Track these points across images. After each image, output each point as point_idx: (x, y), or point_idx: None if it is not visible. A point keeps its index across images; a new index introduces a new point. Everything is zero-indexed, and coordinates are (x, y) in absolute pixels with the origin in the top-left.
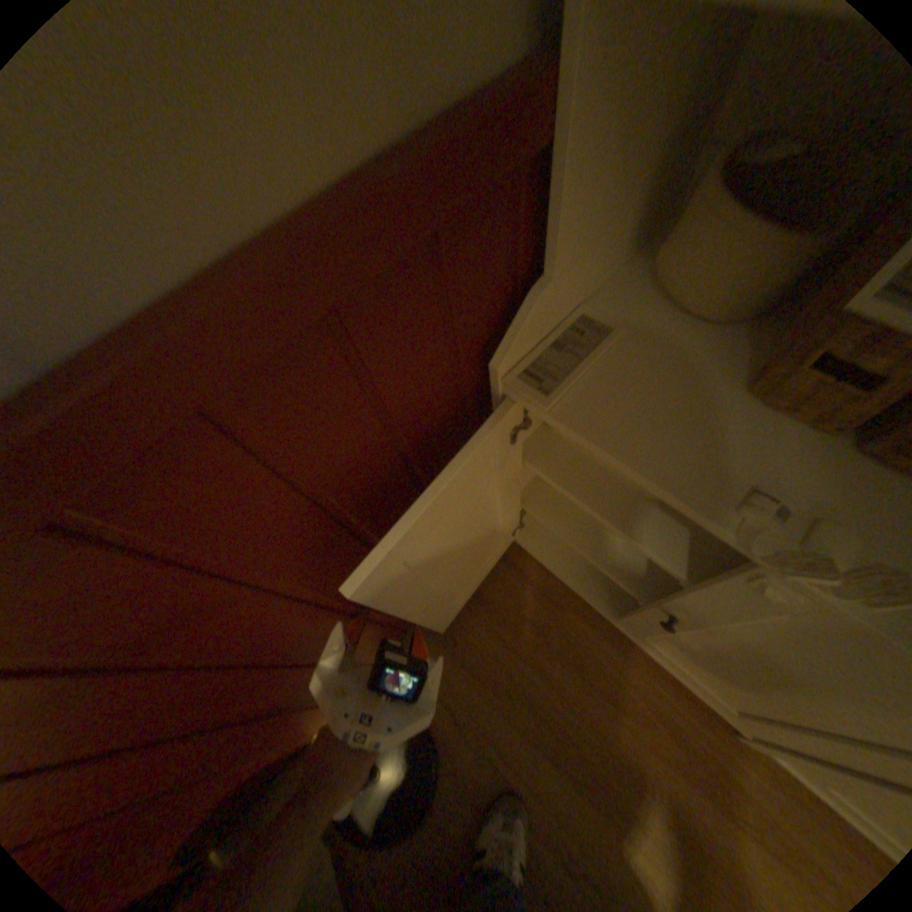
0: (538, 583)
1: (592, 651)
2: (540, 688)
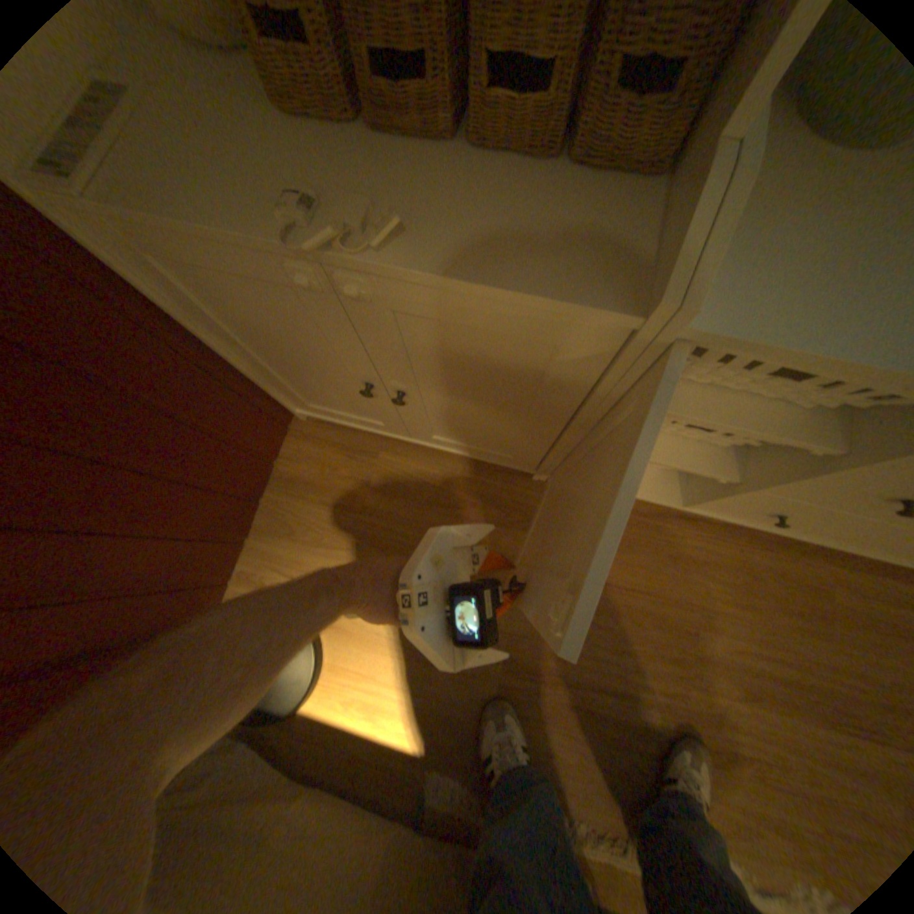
0: (344, 443)
1: (408, 474)
2: (376, 524)
